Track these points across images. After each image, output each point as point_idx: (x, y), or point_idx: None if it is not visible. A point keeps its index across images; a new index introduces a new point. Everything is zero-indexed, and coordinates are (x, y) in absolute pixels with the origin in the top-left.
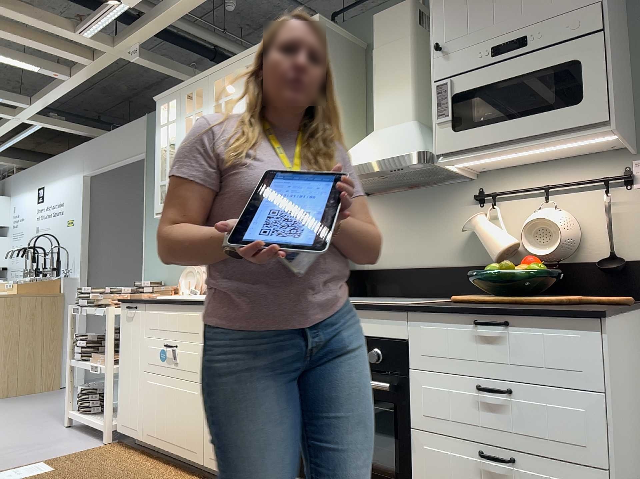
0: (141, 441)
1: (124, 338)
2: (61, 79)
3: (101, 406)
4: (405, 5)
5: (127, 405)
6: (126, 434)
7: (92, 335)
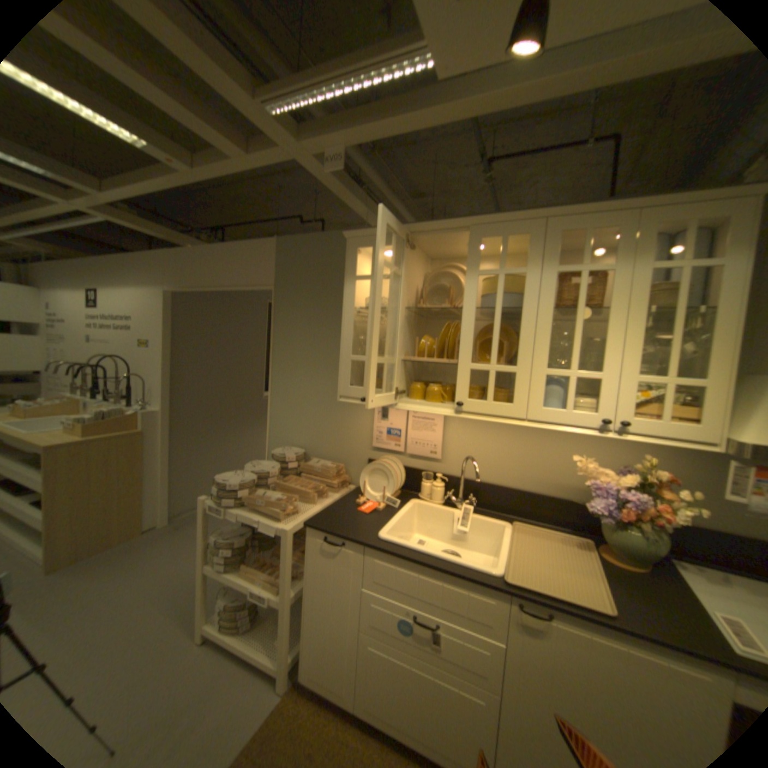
0: (353, 714)
1: (315, 575)
2: (164, 165)
3: (250, 622)
4: None
5: (322, 661)
6: (320, 695)
7: (235, 538)
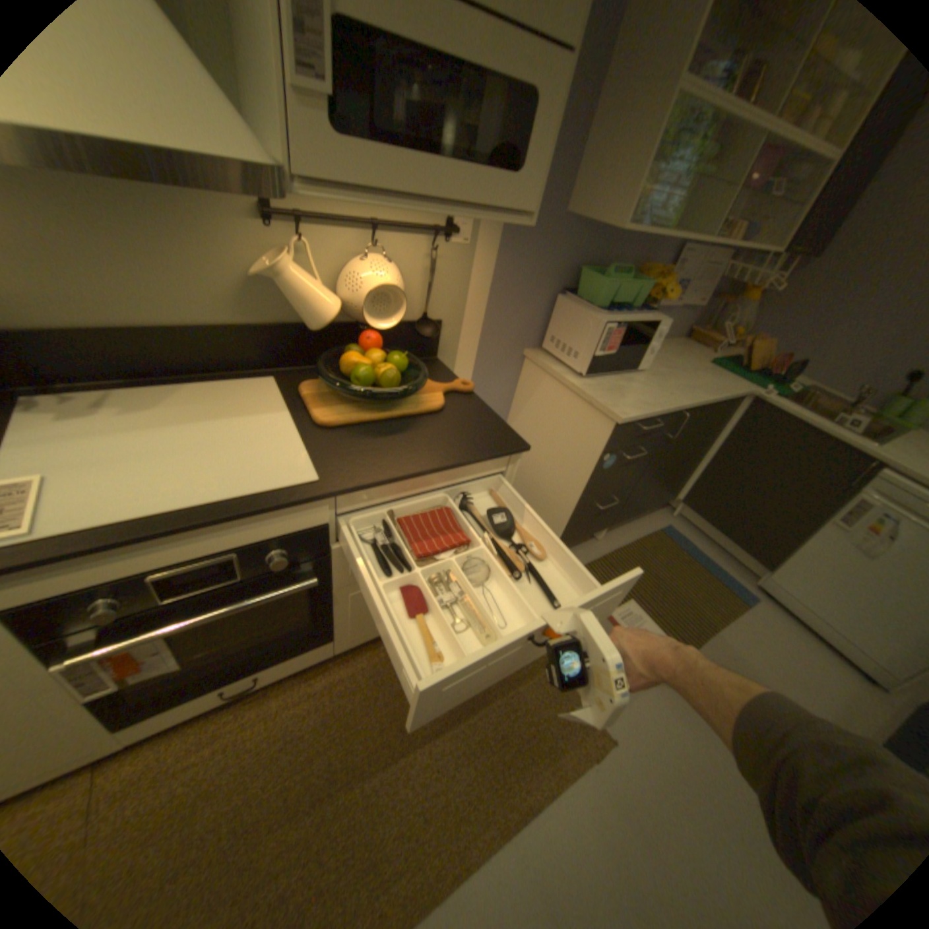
0: None
1: None
2: None
3: None
4: None
5: None
6: None
7: None
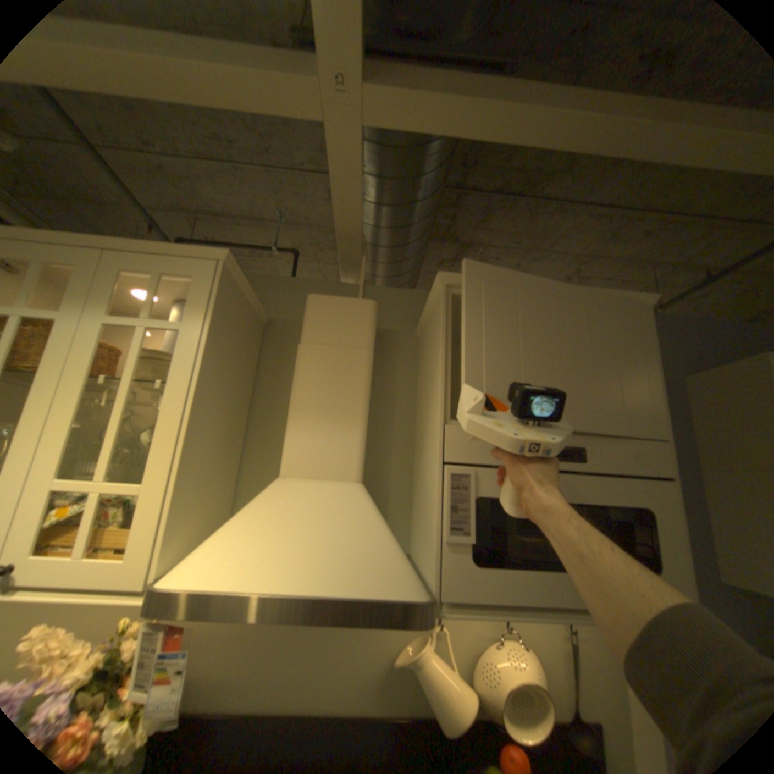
0: None
1: None
2: None
3: None
4: (366, 303)
5: None
6: None
7: None
